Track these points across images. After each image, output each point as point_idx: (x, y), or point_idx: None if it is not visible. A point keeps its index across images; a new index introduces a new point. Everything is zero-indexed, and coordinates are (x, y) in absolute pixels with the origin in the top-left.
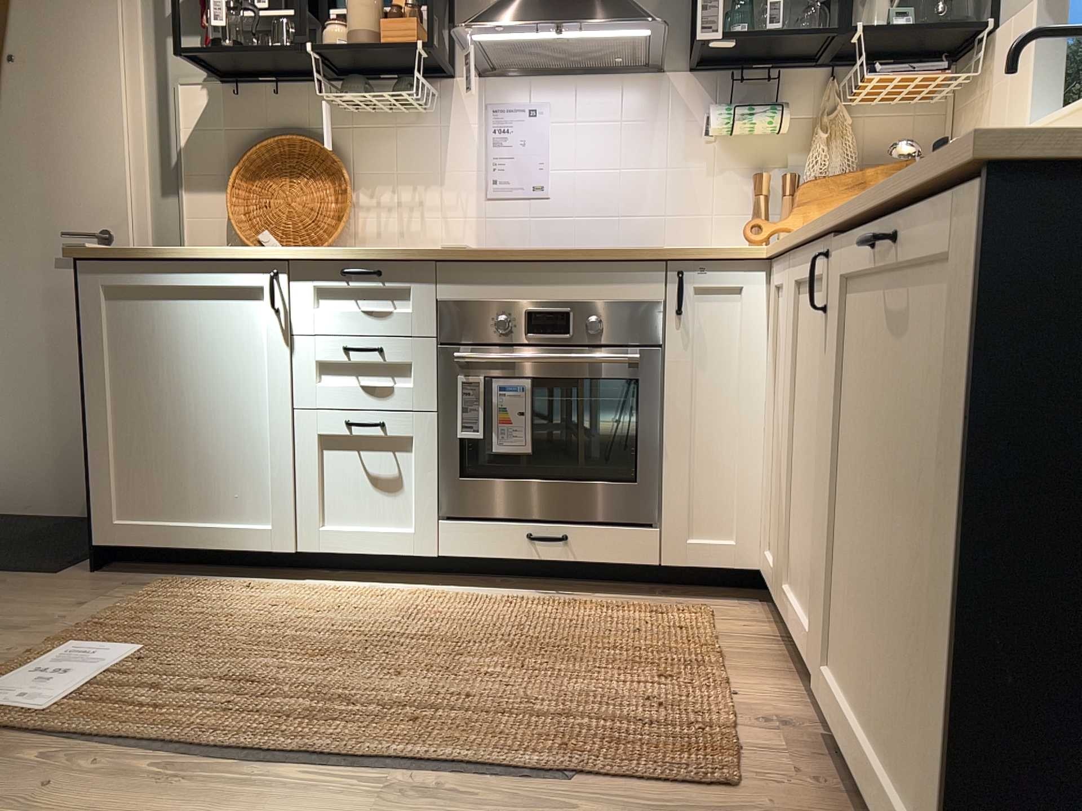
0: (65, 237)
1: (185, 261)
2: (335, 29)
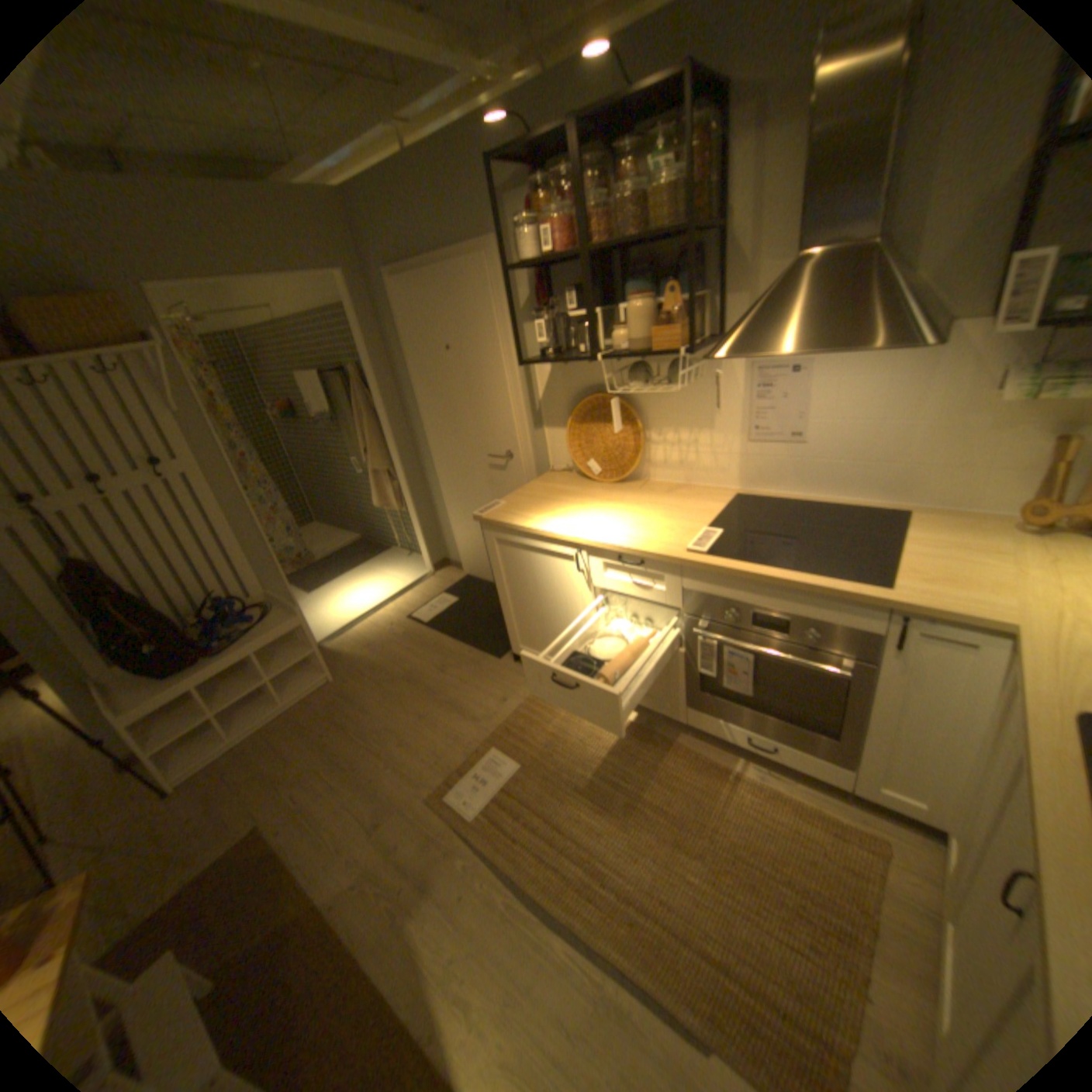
0: (489, 457)
1: (530, 533)
2: (619, 332)
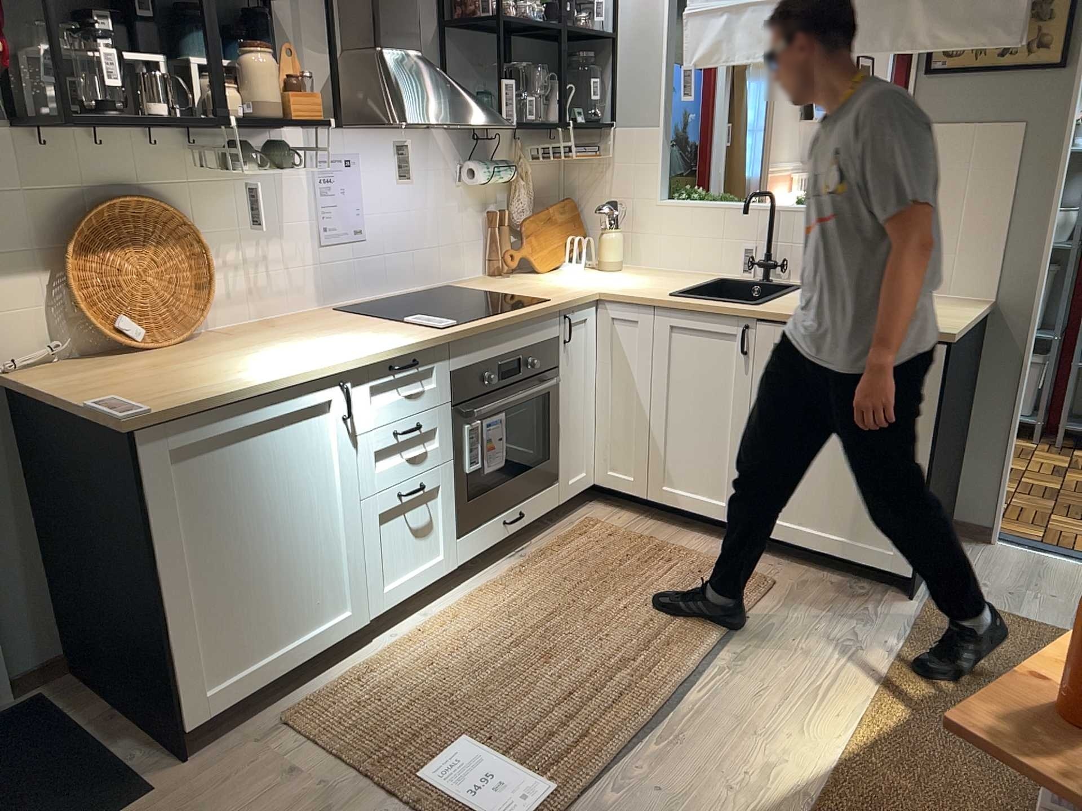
0: None
1: (261, 396)
2: (234, 93)
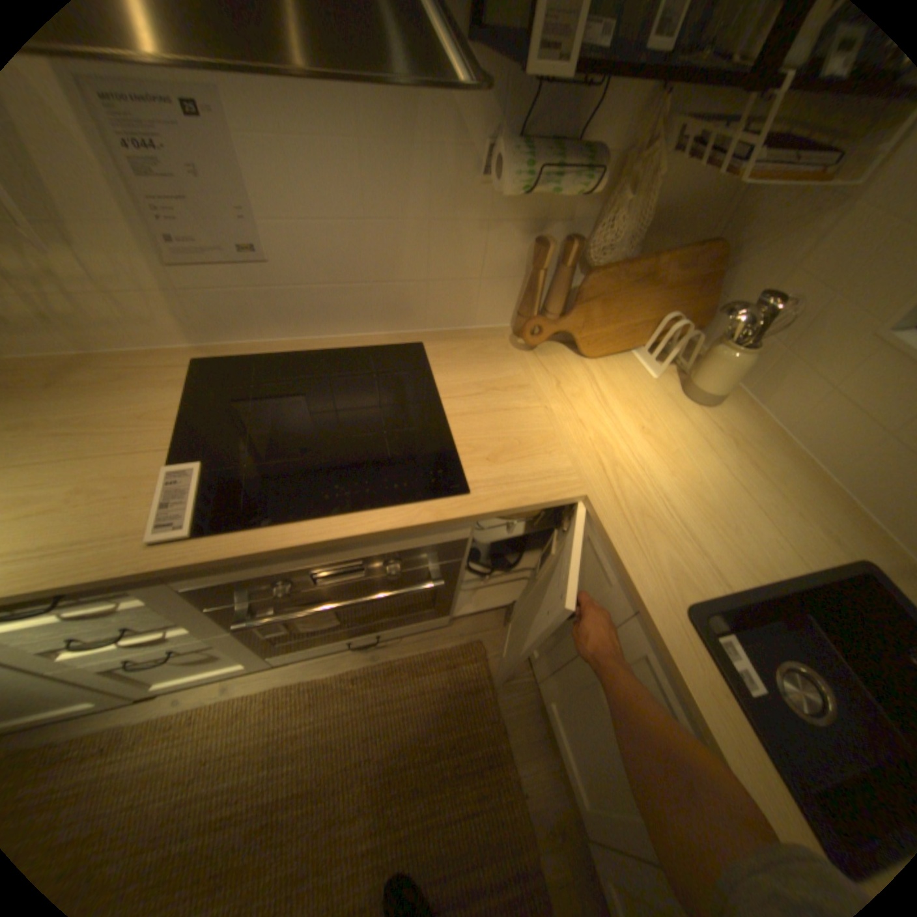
0: None
1: None
2: None
